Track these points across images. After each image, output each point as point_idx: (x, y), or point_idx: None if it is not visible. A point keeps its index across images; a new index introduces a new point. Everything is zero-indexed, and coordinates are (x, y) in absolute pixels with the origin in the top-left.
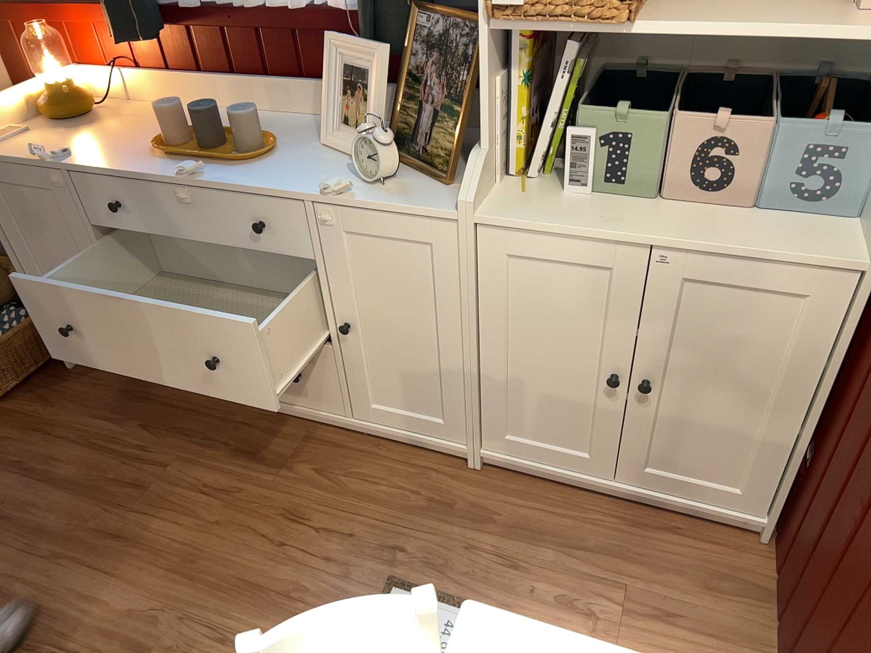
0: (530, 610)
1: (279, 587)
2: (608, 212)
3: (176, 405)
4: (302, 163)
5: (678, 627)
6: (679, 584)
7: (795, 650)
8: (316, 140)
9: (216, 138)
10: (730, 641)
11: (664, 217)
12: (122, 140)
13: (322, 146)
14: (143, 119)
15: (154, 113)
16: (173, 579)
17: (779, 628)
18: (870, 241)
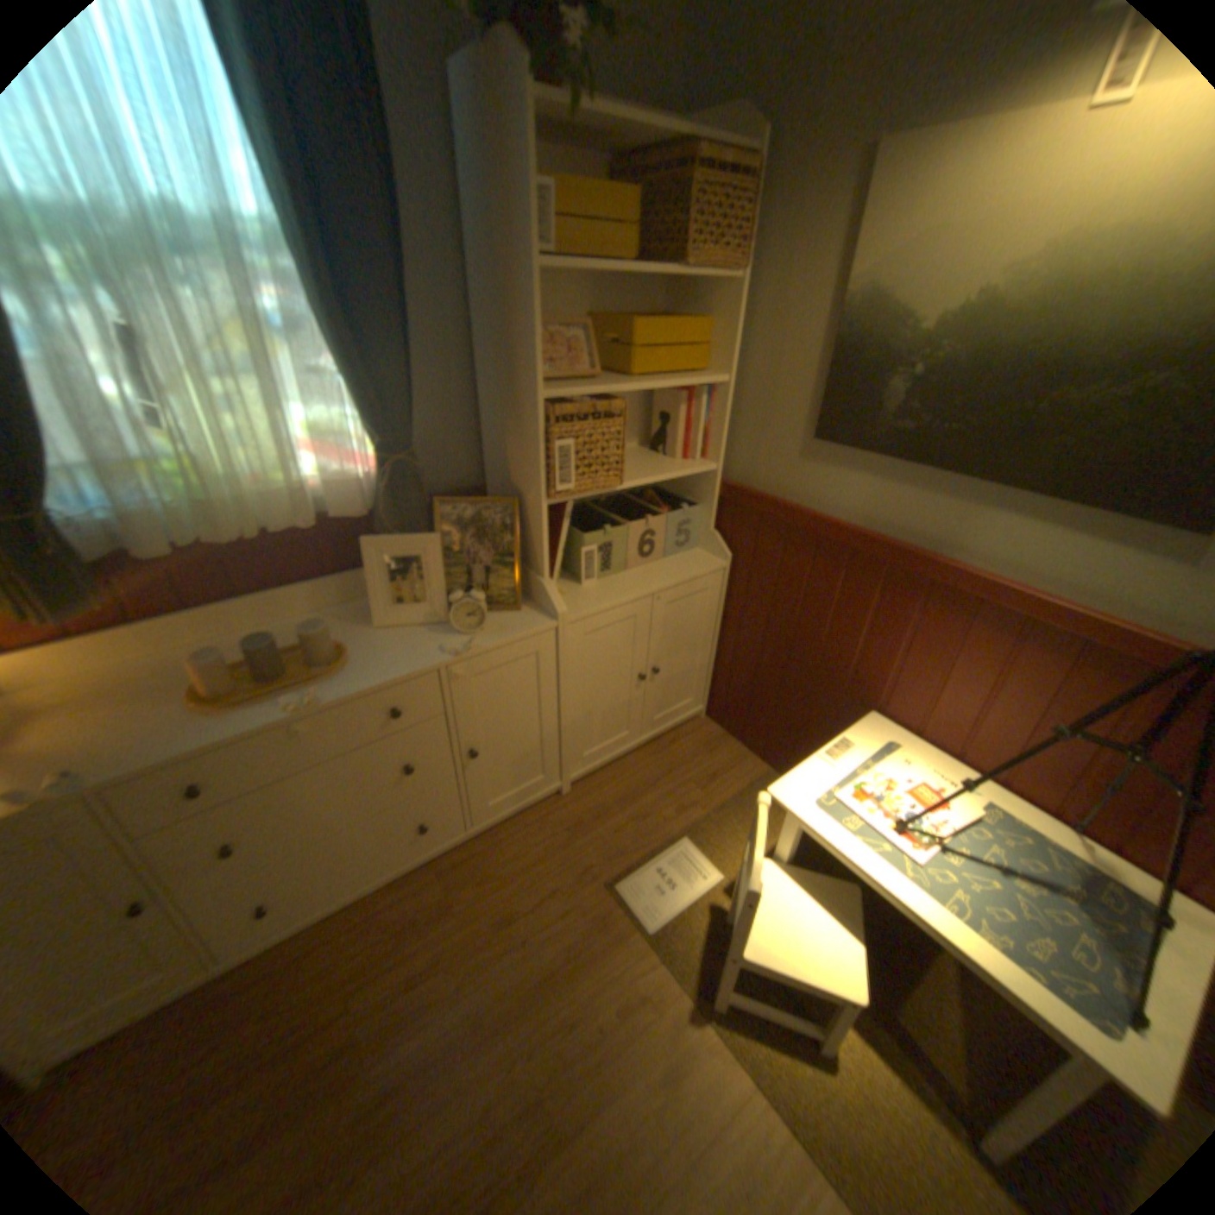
0: (673, 829)
1: (556, 964)
2: (618, 588)
3: (272, 970)
4: (389, 648)
5: (720, 778)
6: (701, 762)
7: (765, 745)
8: (362, 628)
9: (258, 669)
10: (737, 766)
11: (641, 580)
12: (119, 726)
13: (378, 630)
14: (90, 698)
15: (91, 687)
16: (481, 1053)
17: (742, 747)
18: (715, 557)
